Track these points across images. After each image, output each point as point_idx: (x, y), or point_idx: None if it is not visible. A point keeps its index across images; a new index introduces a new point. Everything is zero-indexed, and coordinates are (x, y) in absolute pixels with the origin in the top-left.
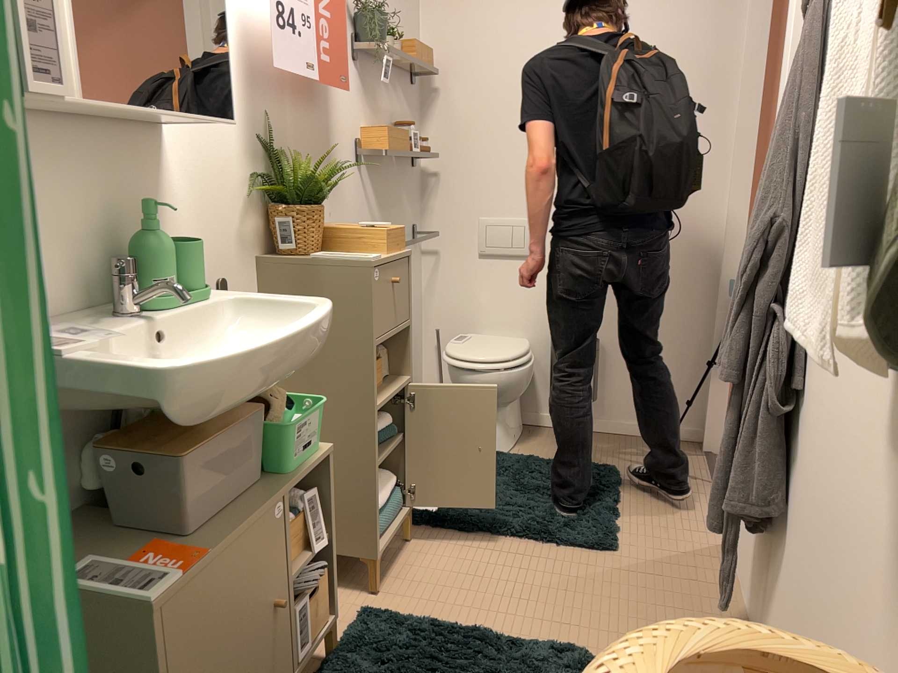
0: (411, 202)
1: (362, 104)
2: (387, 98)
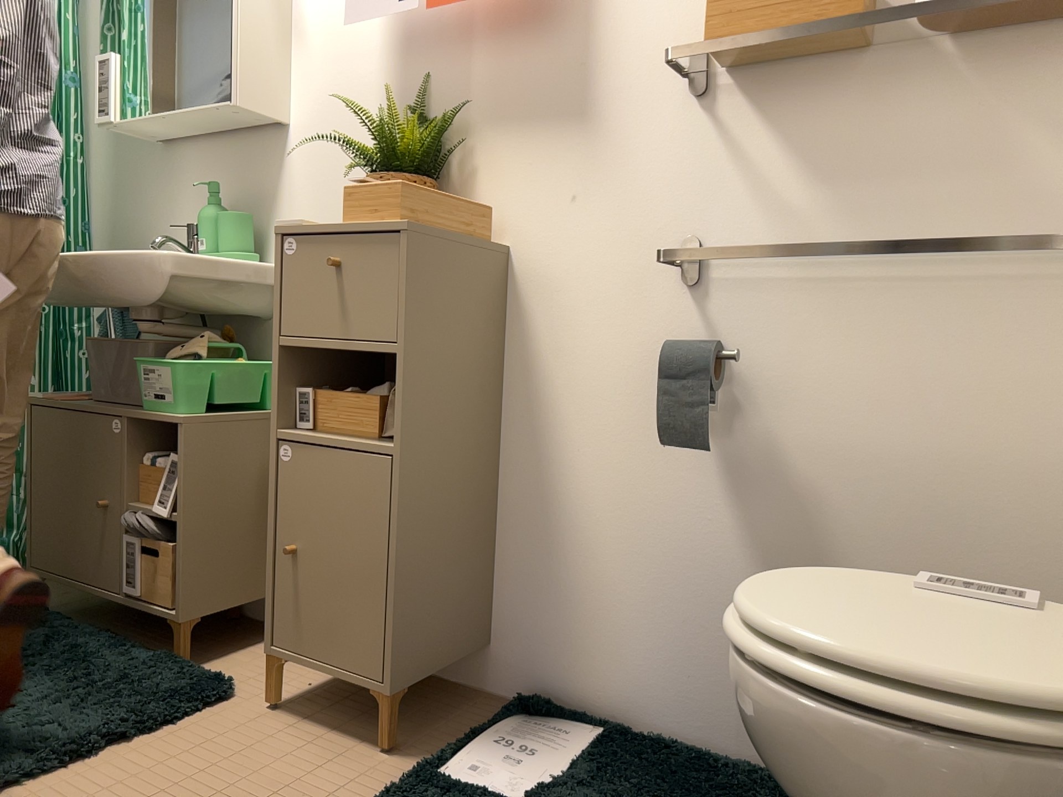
0: None
1: None
2: None
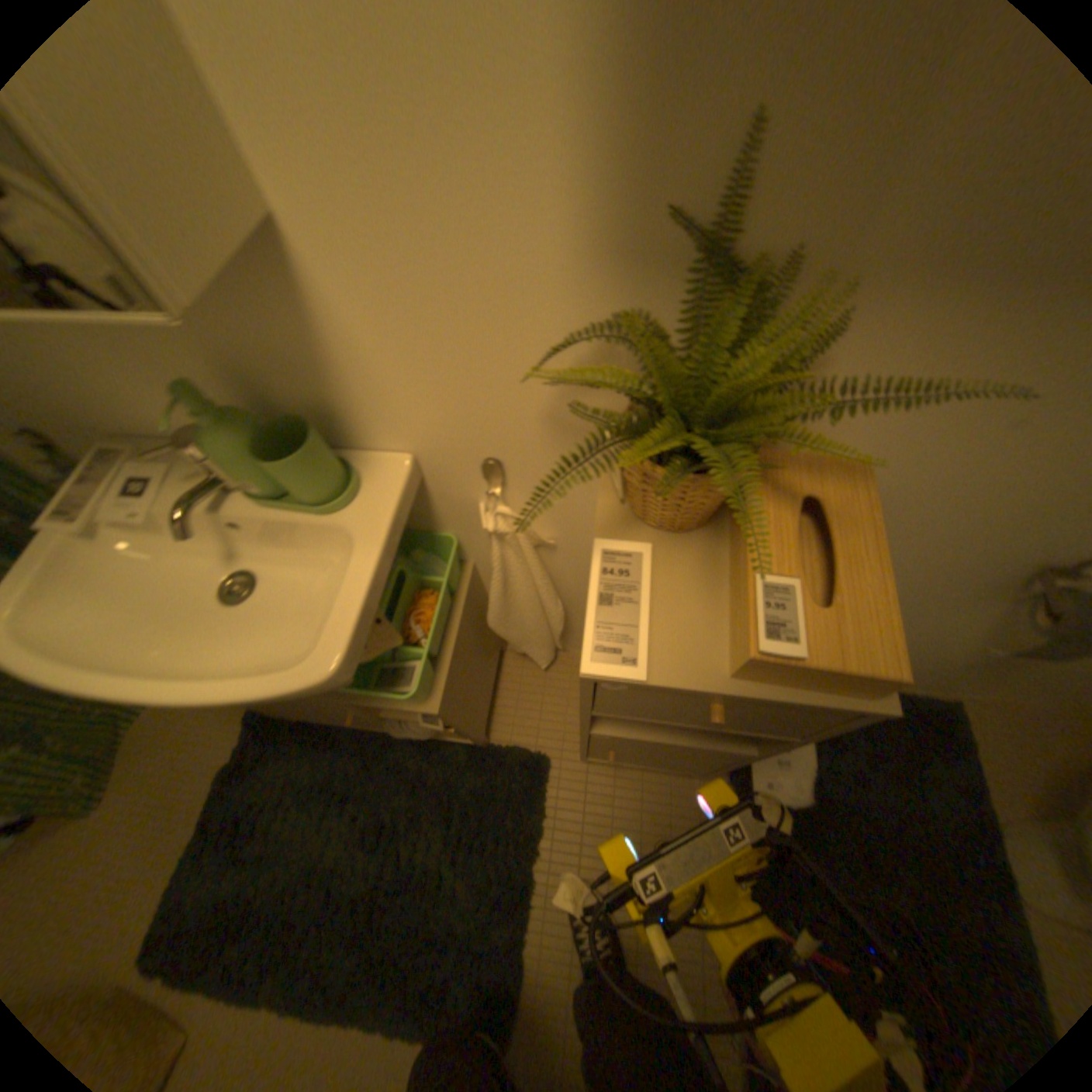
0: None
1: None
2: None
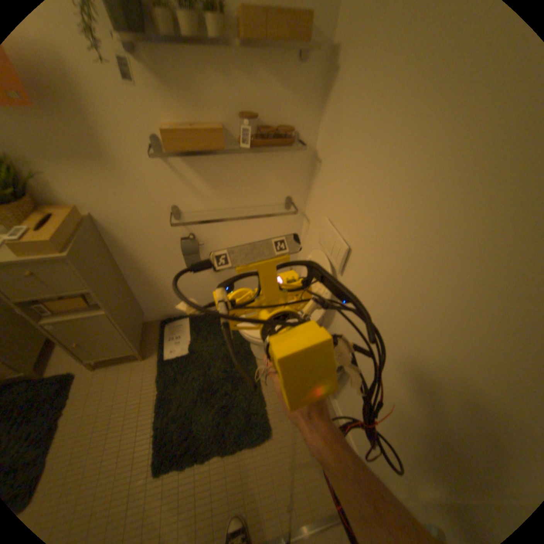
0: (282, 179)
1: (157, 96)
2: (227, 82)
